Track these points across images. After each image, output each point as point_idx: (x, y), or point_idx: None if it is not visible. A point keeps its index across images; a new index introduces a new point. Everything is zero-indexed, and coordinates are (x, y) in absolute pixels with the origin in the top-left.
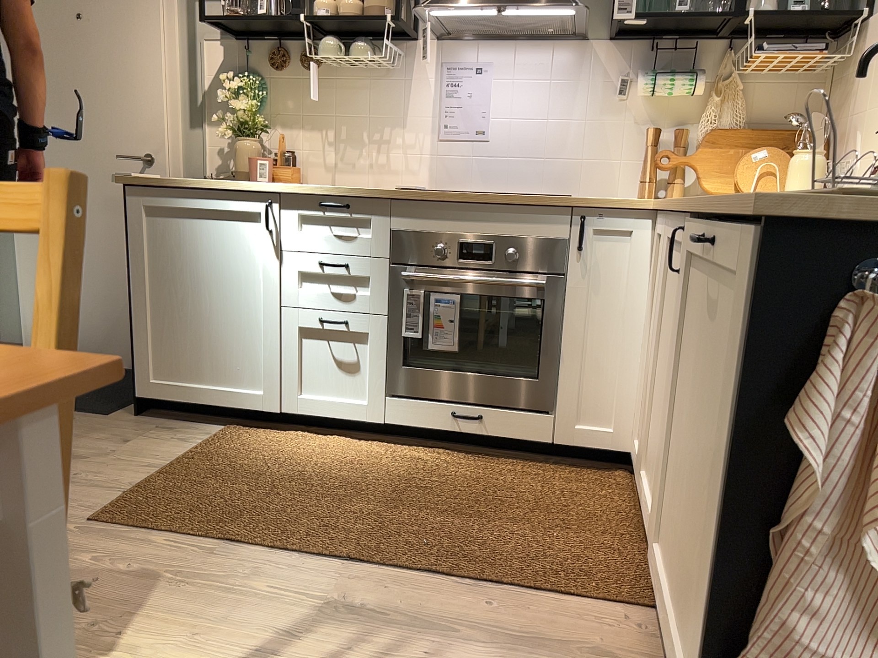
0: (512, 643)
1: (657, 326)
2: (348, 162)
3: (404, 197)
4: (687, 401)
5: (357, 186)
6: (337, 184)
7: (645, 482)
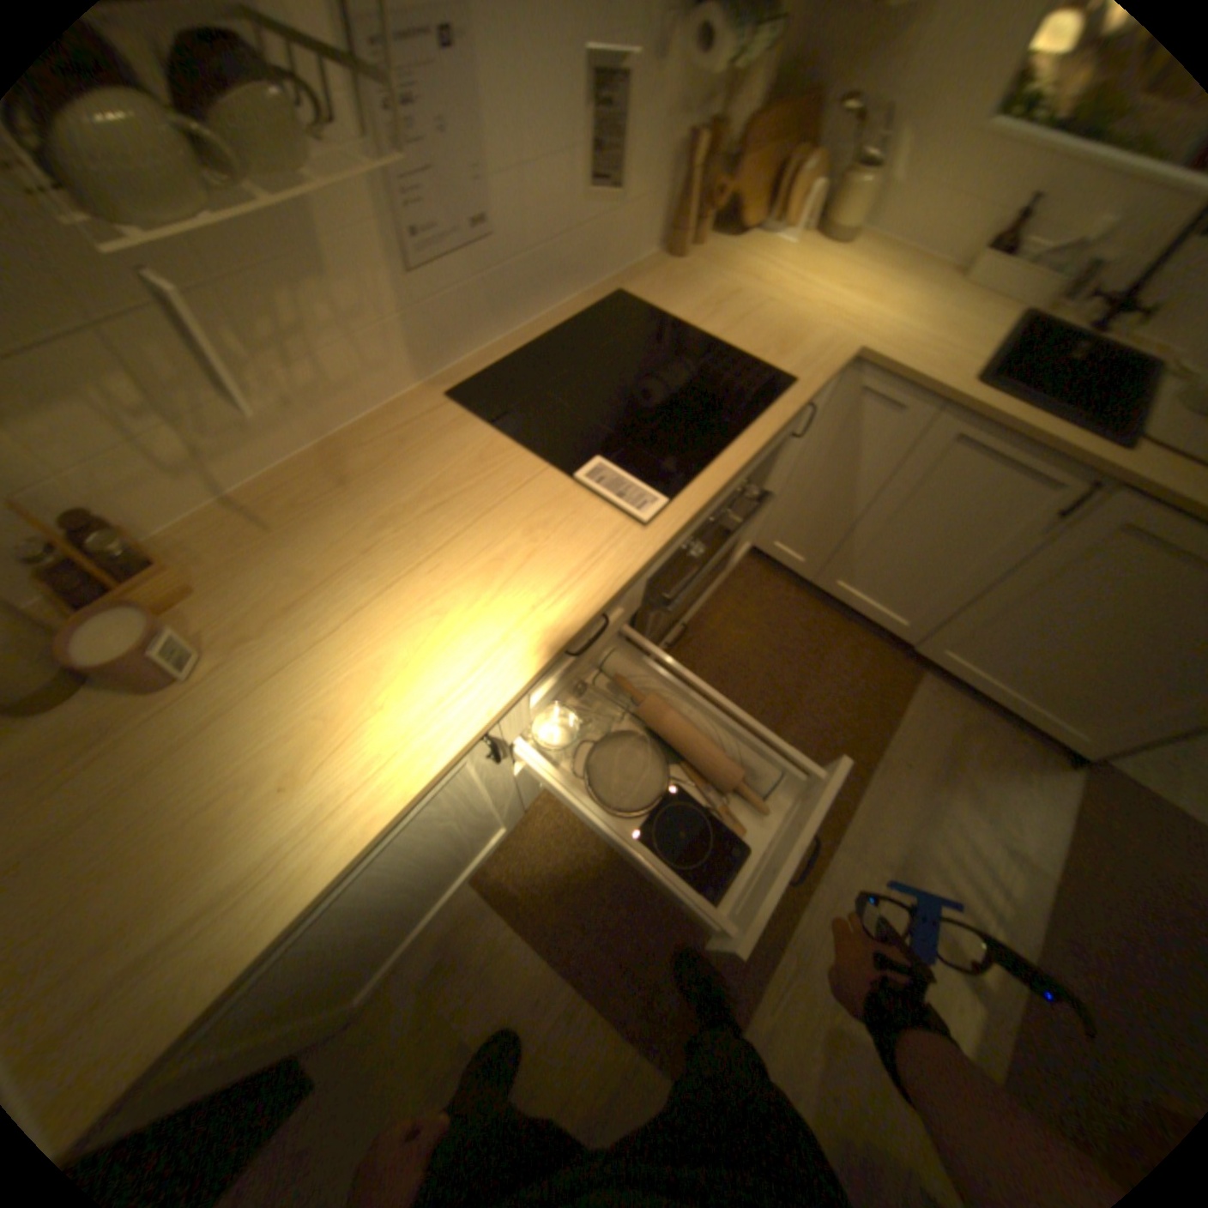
0: (952, 776)
1: (905, 496)
2: (222, 421)
3: (680, 532)
4: (1085, 613)
5: (277, 456)
6: (224, 481)
7: (857, 592)
